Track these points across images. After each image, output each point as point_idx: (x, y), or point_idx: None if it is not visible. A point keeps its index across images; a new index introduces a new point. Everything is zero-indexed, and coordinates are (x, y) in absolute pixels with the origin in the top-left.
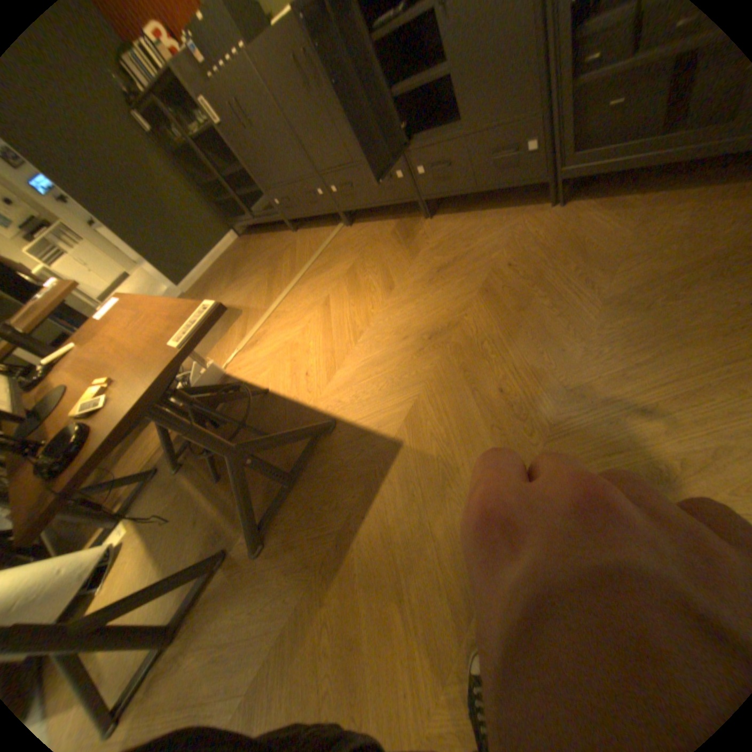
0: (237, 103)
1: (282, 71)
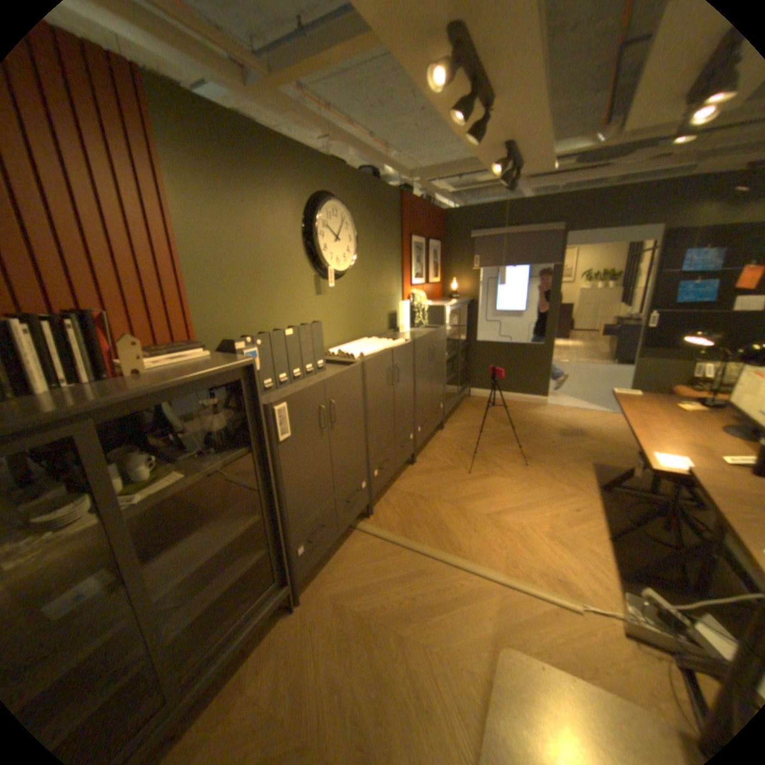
0: (333, 406)
1: (380, 378)
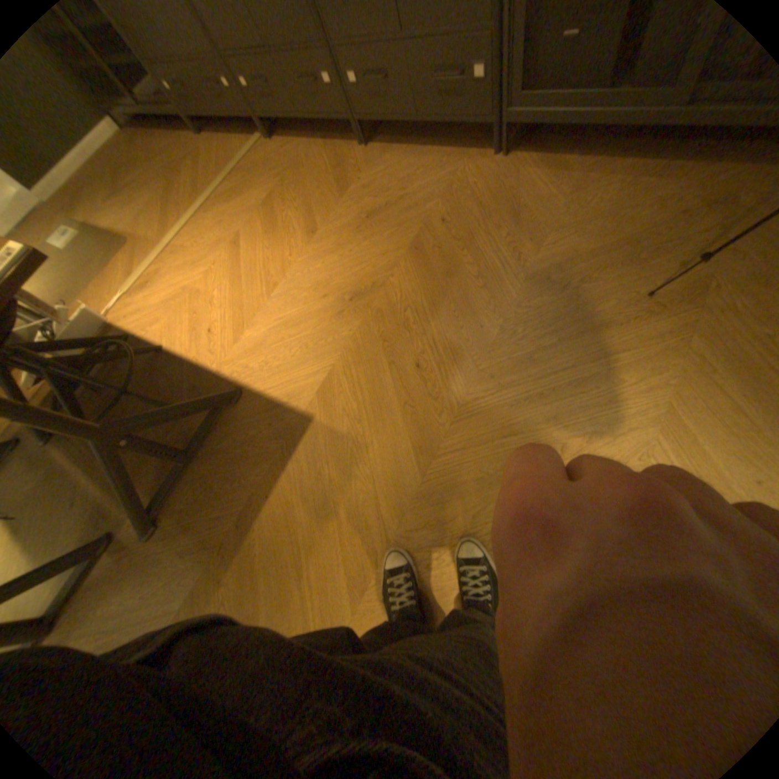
0: None
1: None
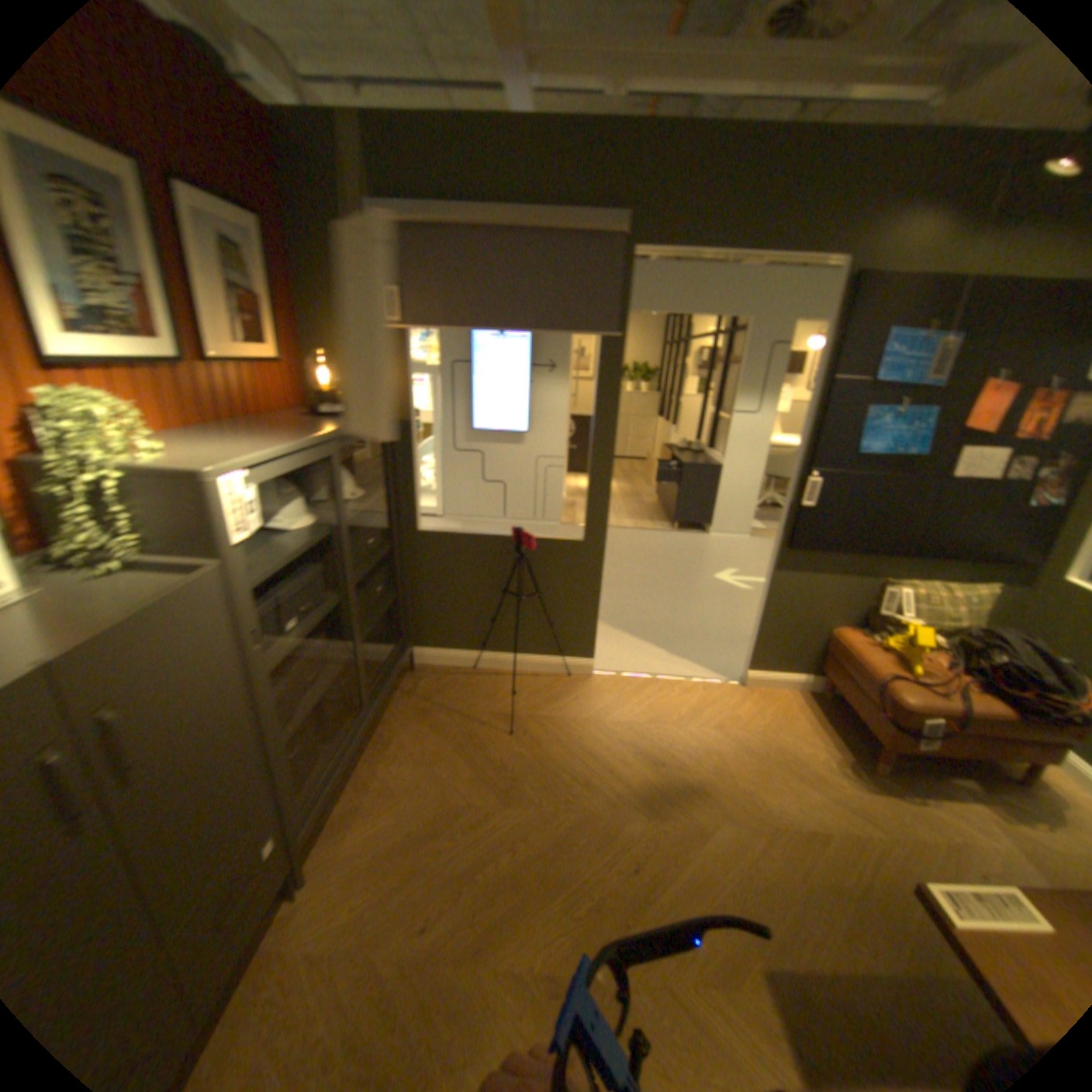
0: None
1: None
